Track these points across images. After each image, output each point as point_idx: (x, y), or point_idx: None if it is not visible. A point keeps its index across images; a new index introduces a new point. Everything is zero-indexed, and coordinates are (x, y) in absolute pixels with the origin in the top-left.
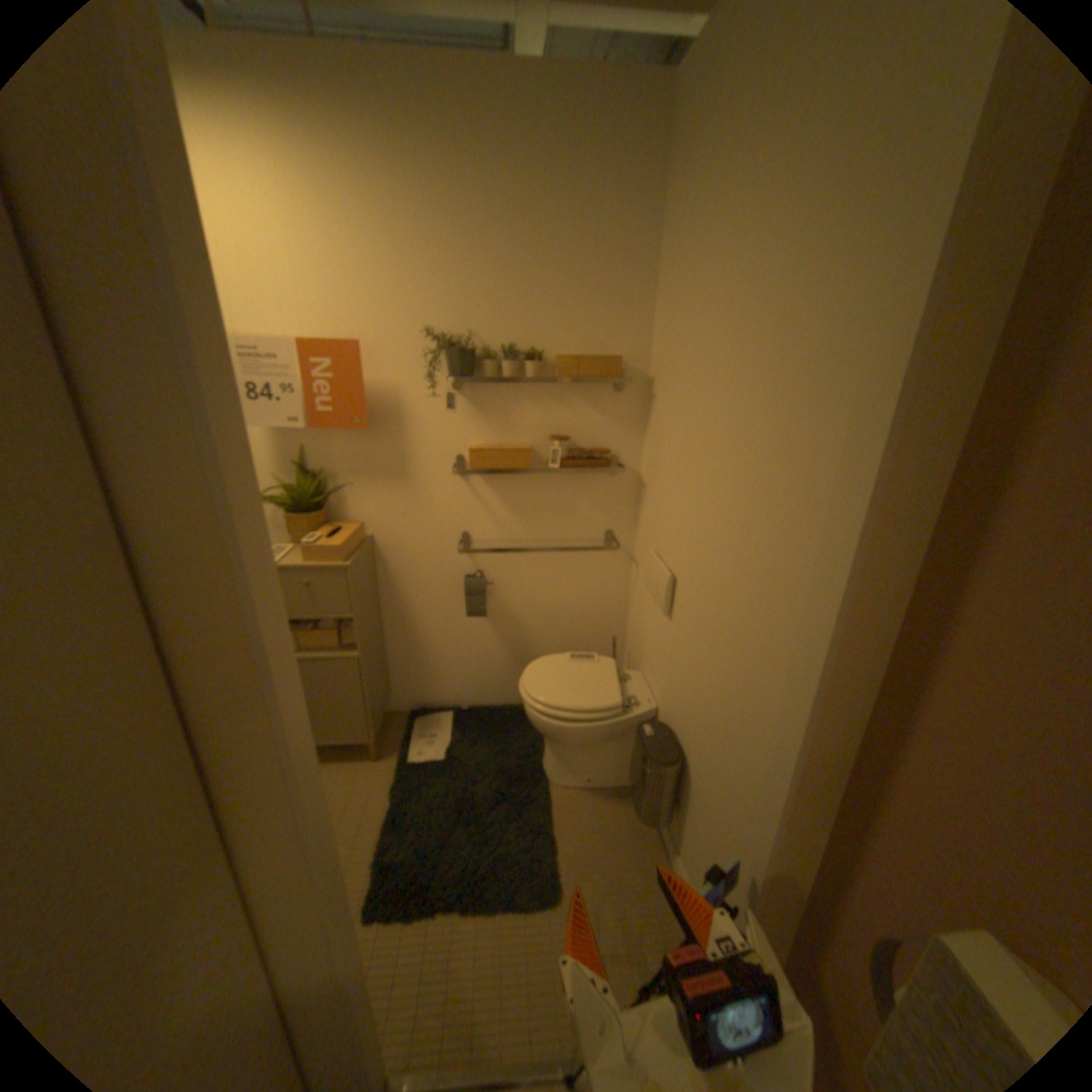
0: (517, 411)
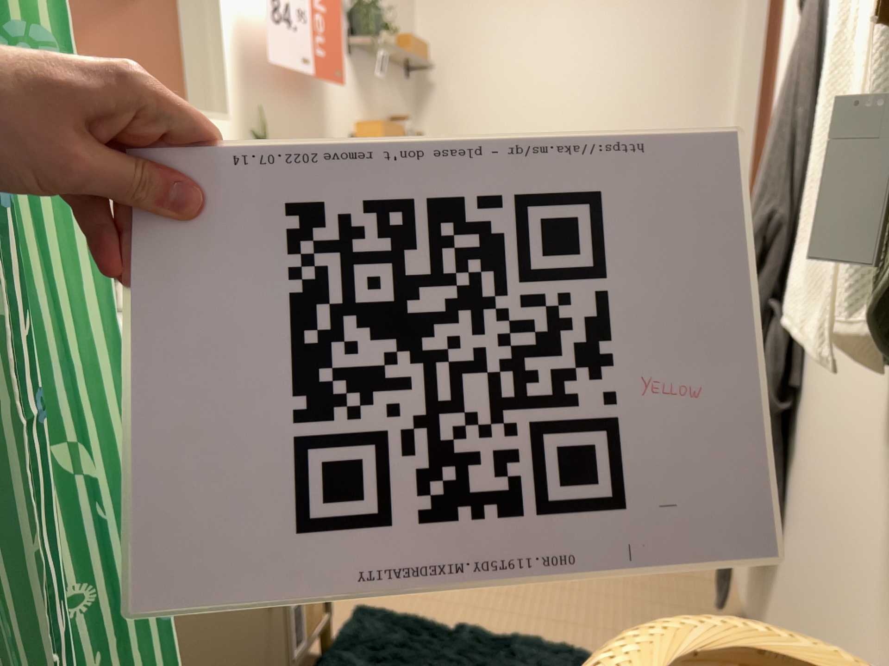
0: (375, 93)
